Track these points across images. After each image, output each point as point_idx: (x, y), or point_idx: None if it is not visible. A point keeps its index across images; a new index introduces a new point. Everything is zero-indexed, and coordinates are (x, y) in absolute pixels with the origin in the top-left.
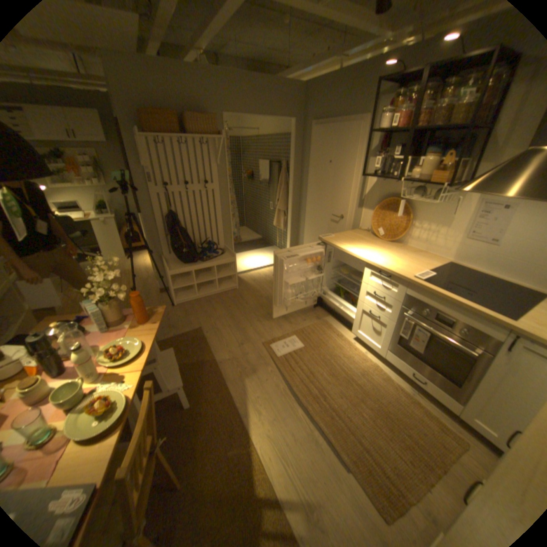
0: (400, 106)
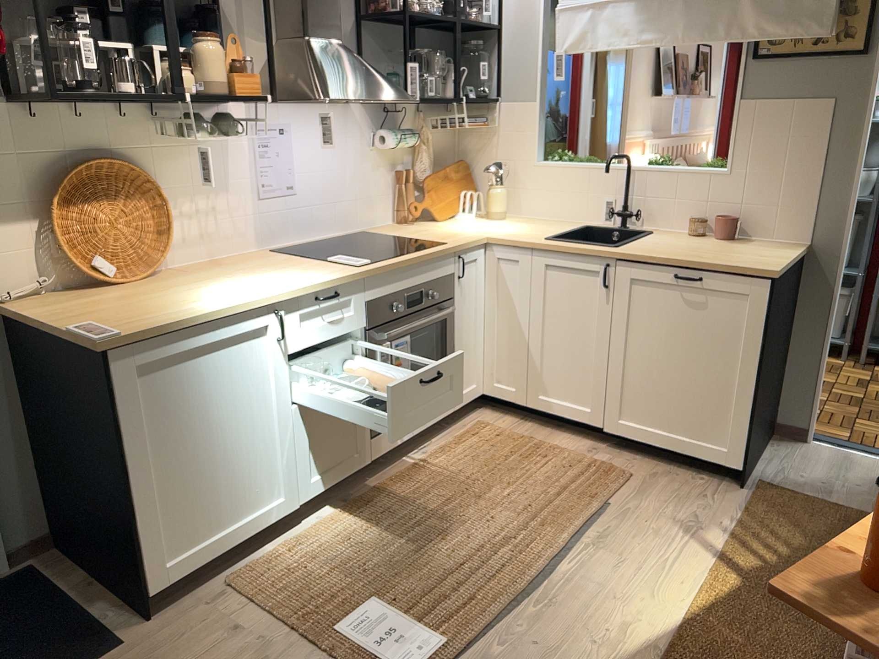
0: None
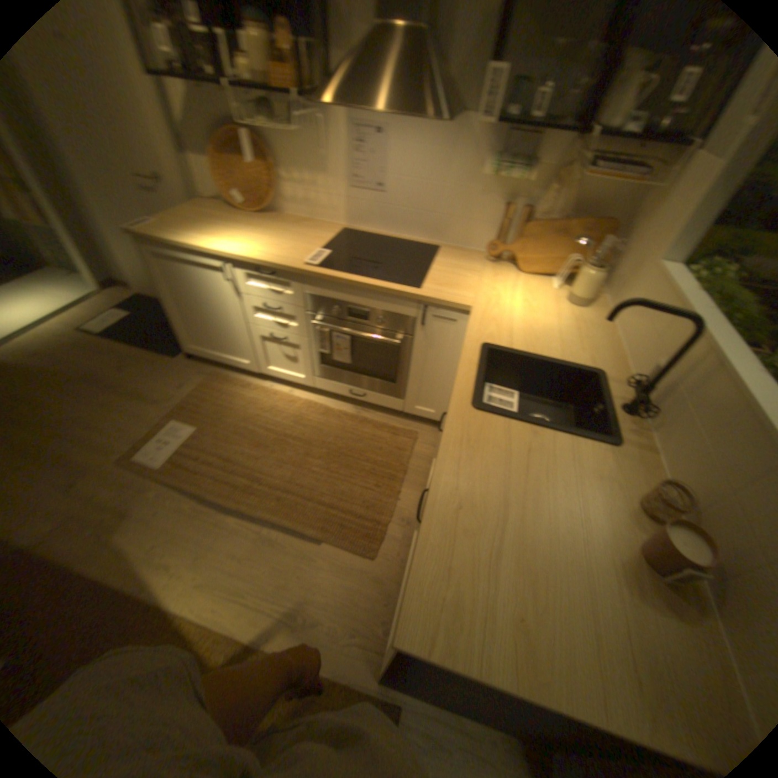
0: None
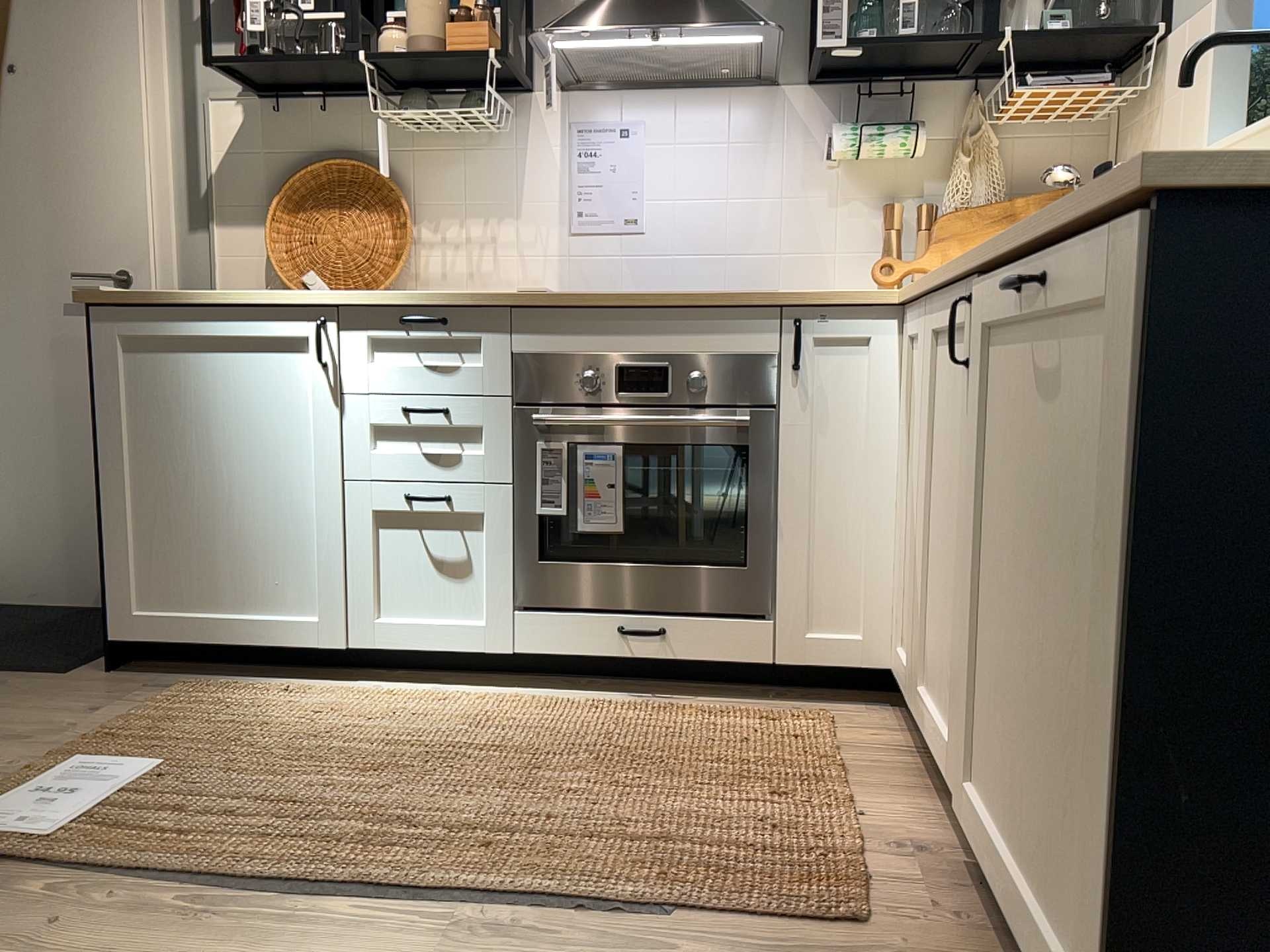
0: None
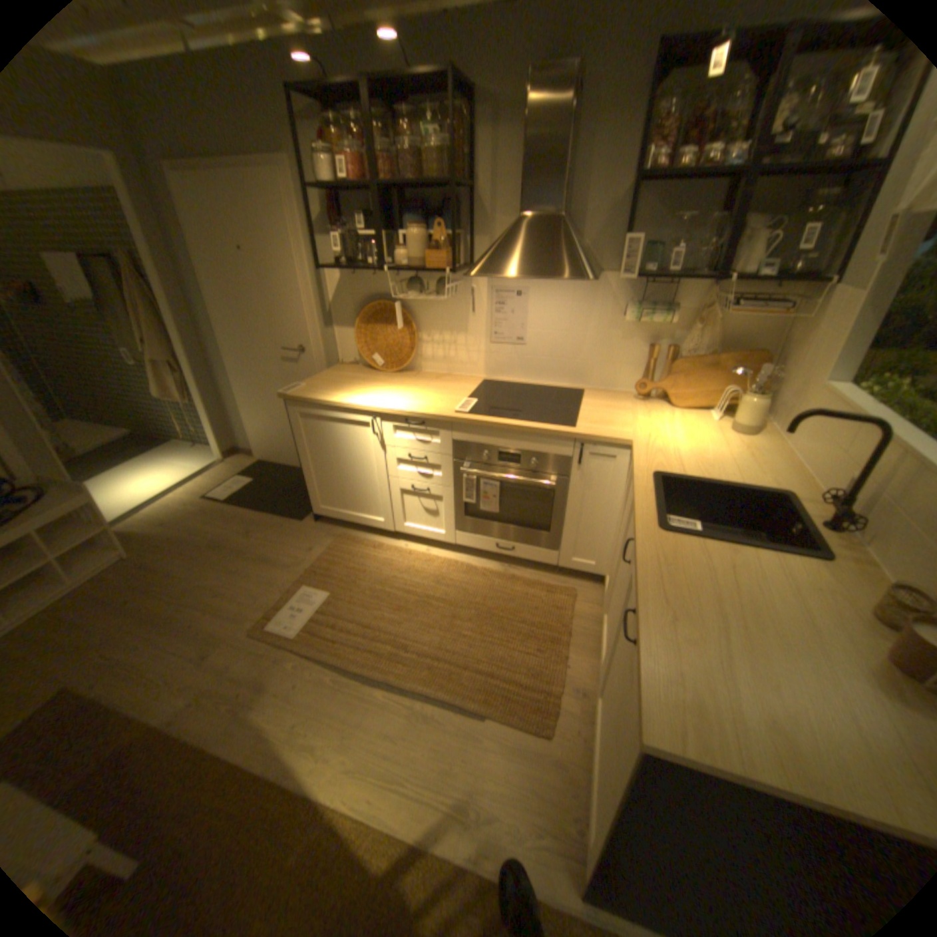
0: (336, 145)
